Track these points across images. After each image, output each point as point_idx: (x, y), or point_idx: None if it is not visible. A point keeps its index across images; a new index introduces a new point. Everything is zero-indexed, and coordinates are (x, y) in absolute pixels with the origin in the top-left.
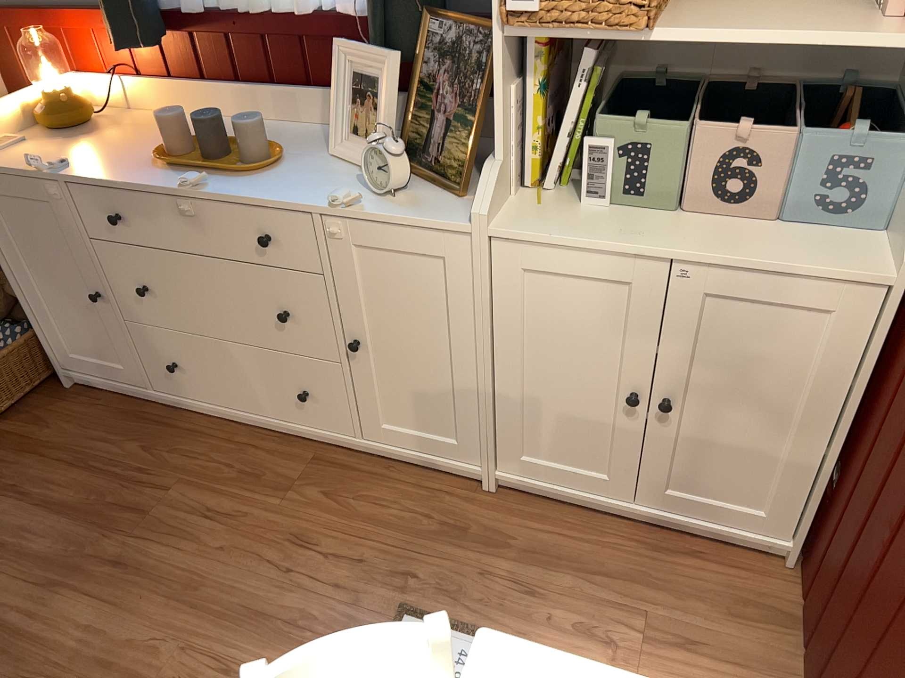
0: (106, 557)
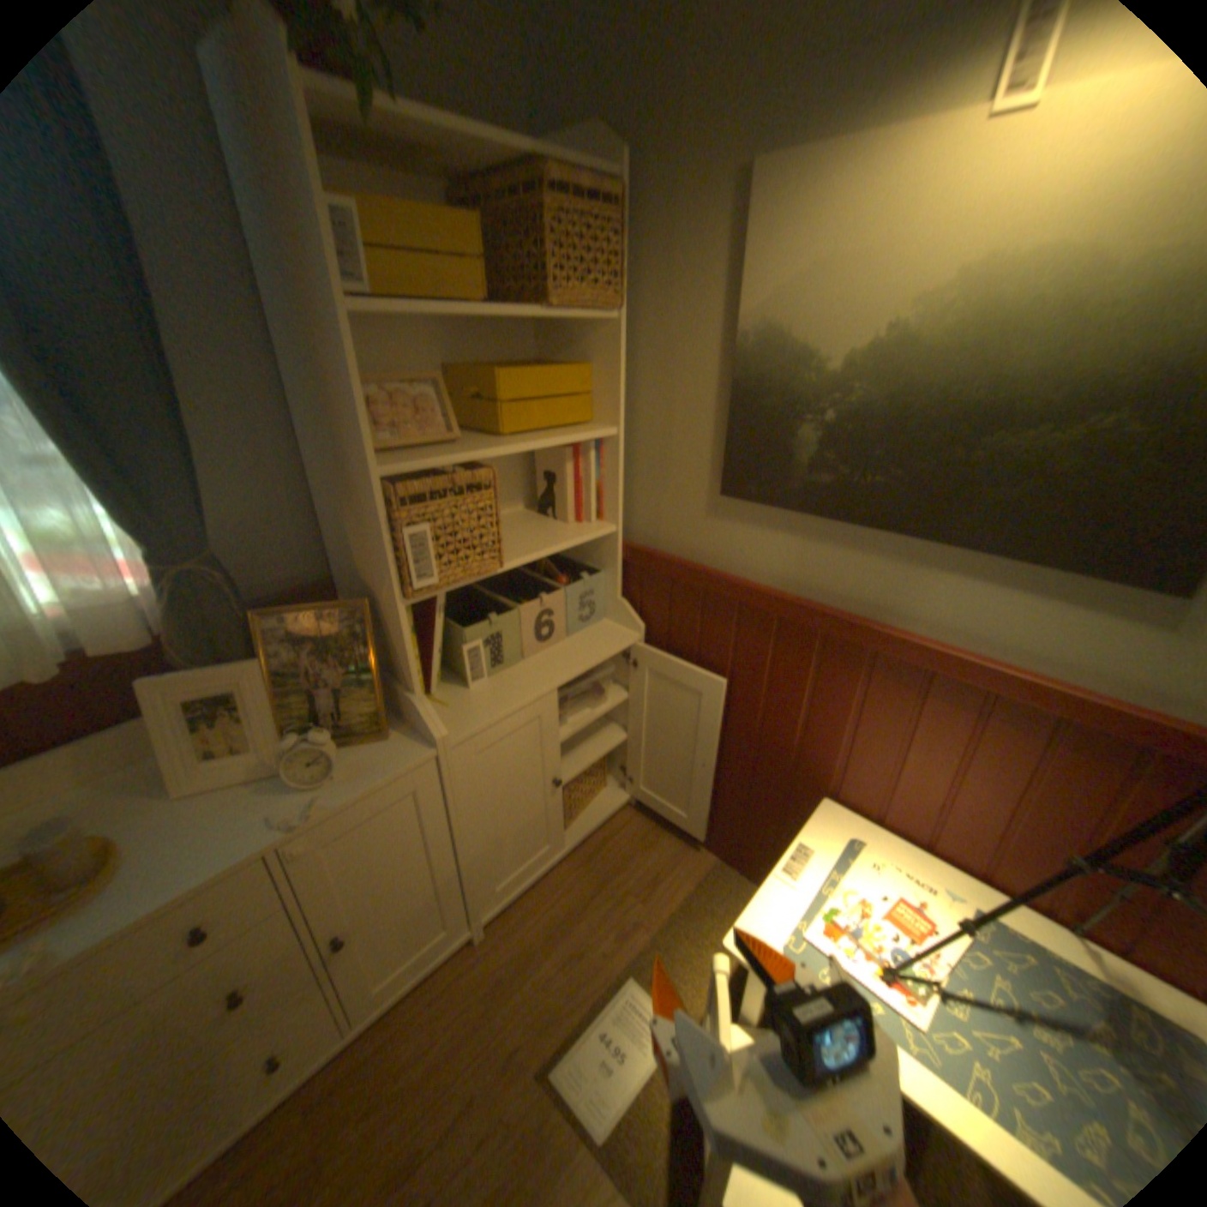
0: None
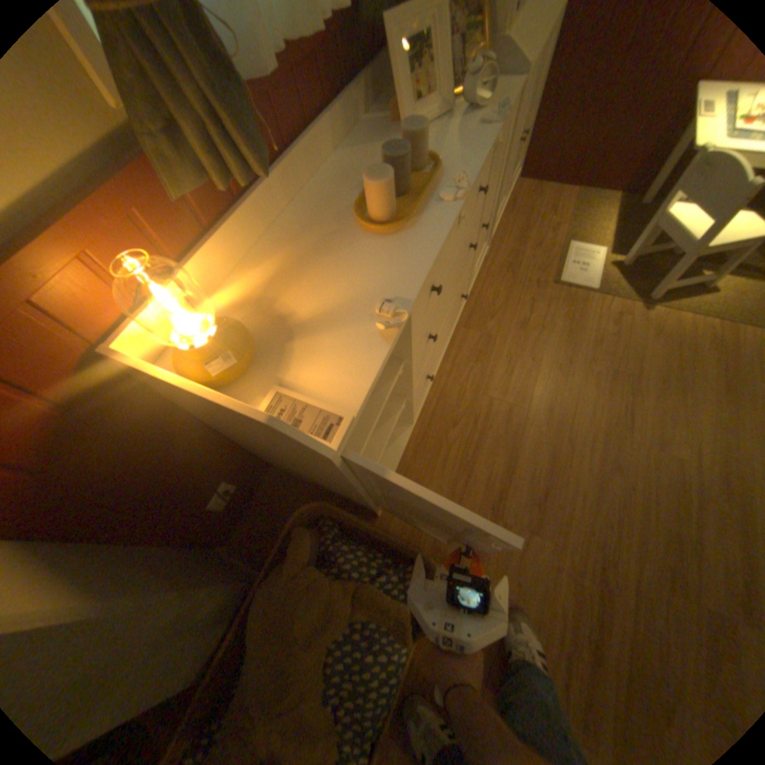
0: (549, 421)
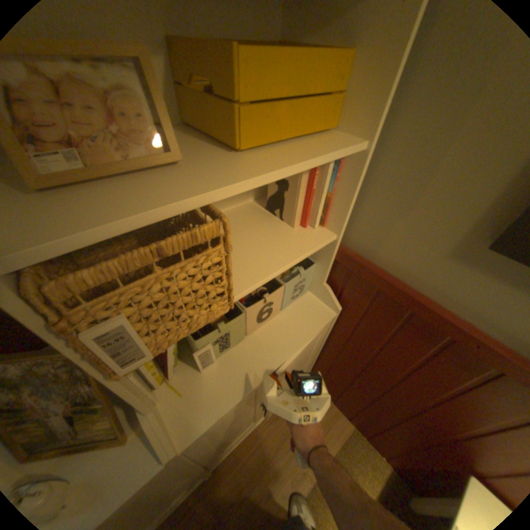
0: None
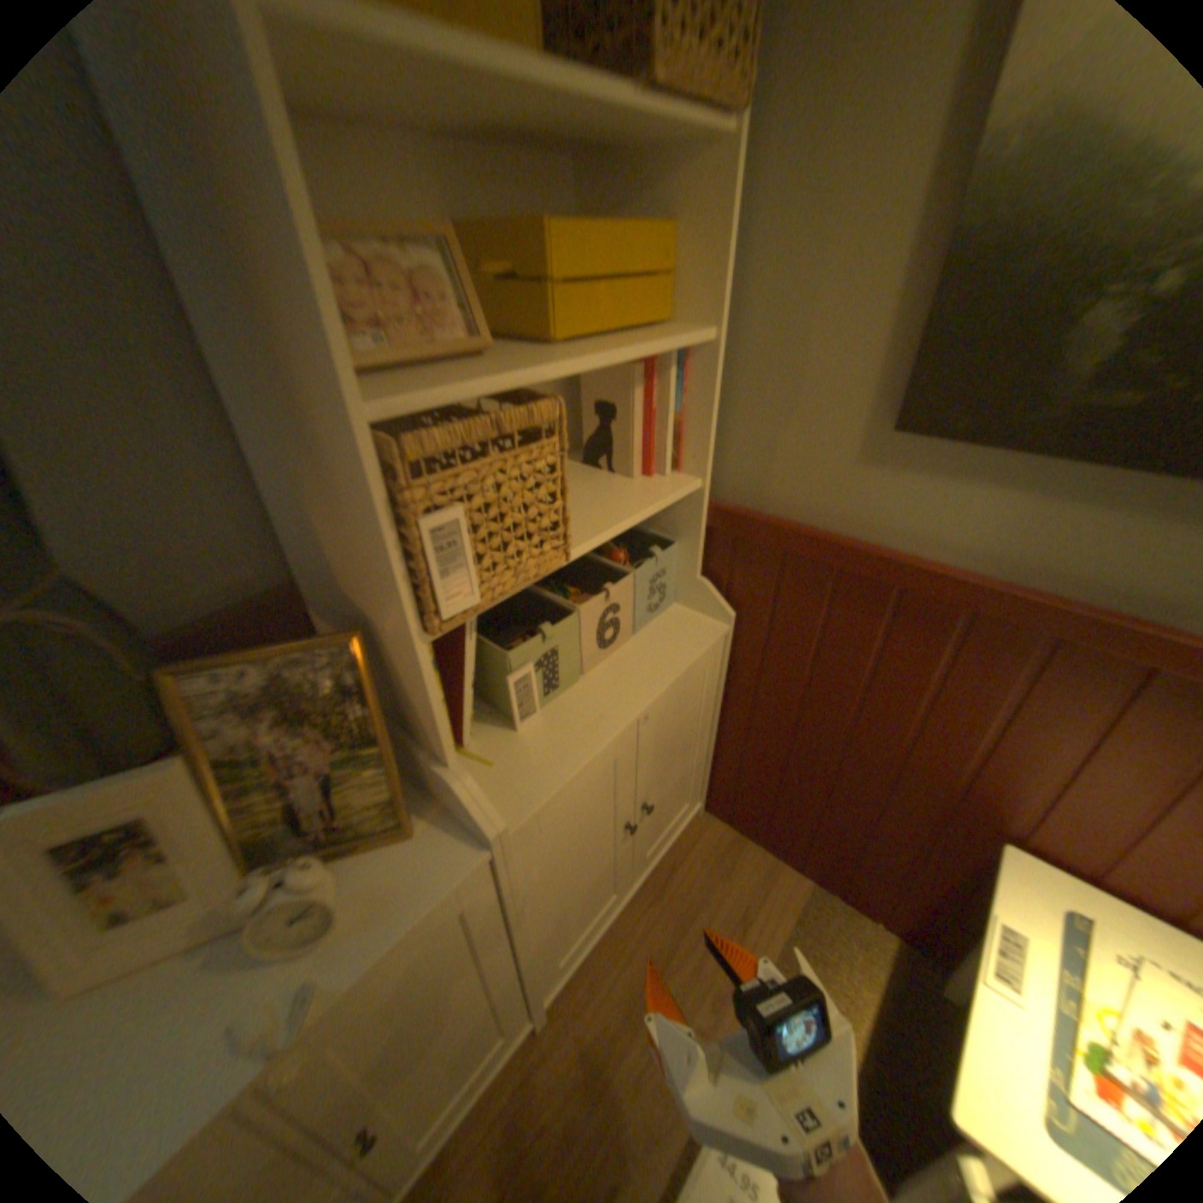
0: None
